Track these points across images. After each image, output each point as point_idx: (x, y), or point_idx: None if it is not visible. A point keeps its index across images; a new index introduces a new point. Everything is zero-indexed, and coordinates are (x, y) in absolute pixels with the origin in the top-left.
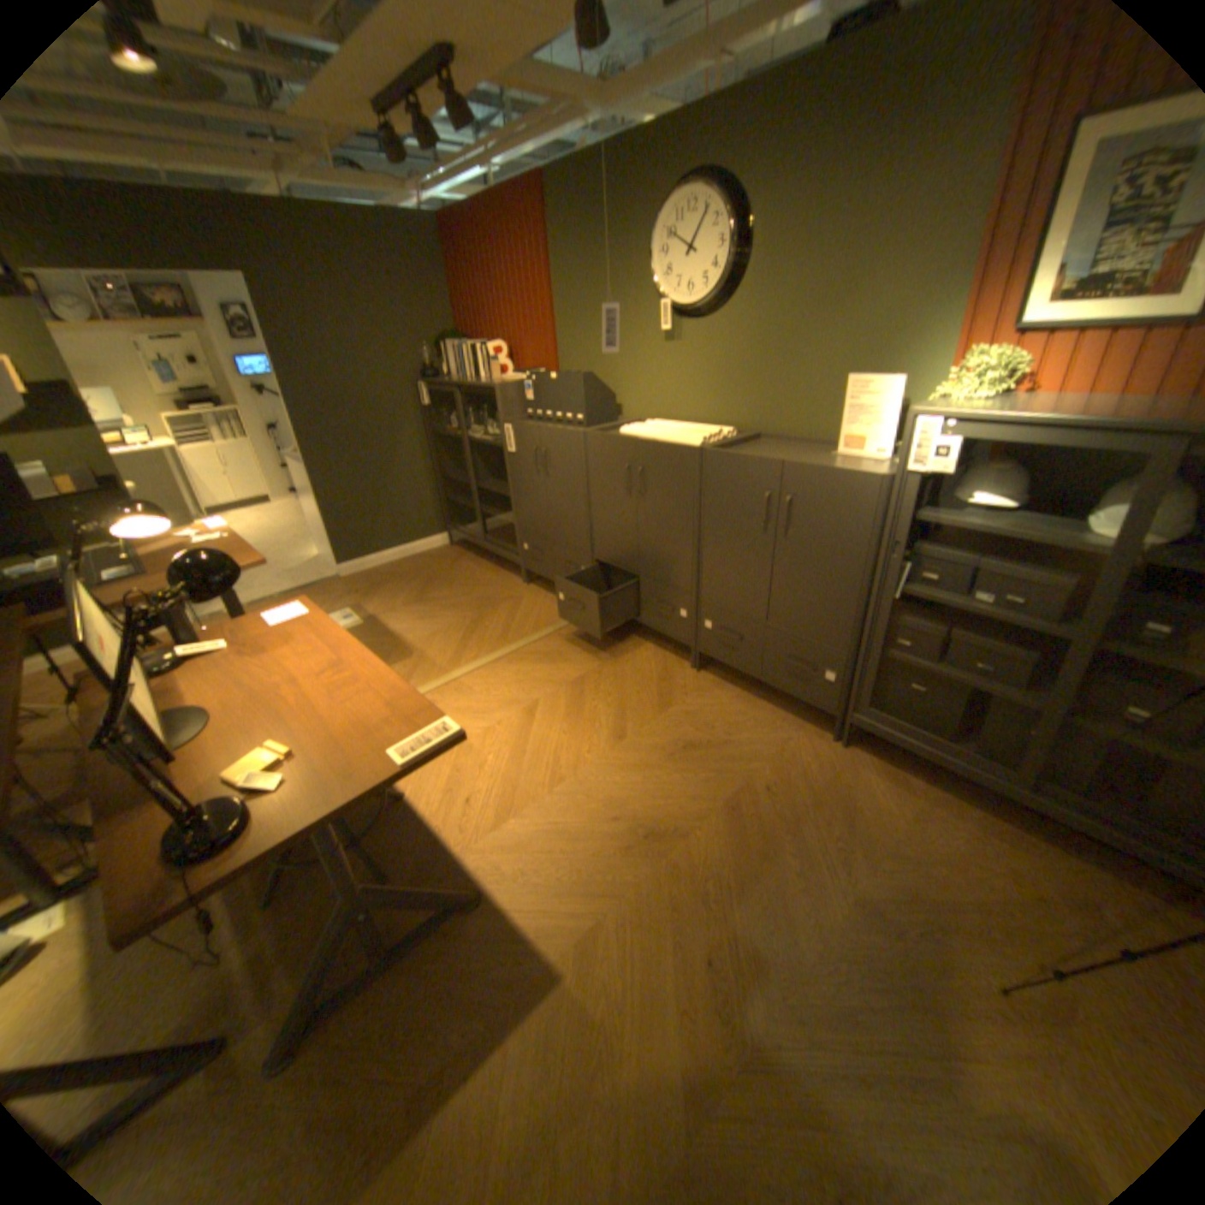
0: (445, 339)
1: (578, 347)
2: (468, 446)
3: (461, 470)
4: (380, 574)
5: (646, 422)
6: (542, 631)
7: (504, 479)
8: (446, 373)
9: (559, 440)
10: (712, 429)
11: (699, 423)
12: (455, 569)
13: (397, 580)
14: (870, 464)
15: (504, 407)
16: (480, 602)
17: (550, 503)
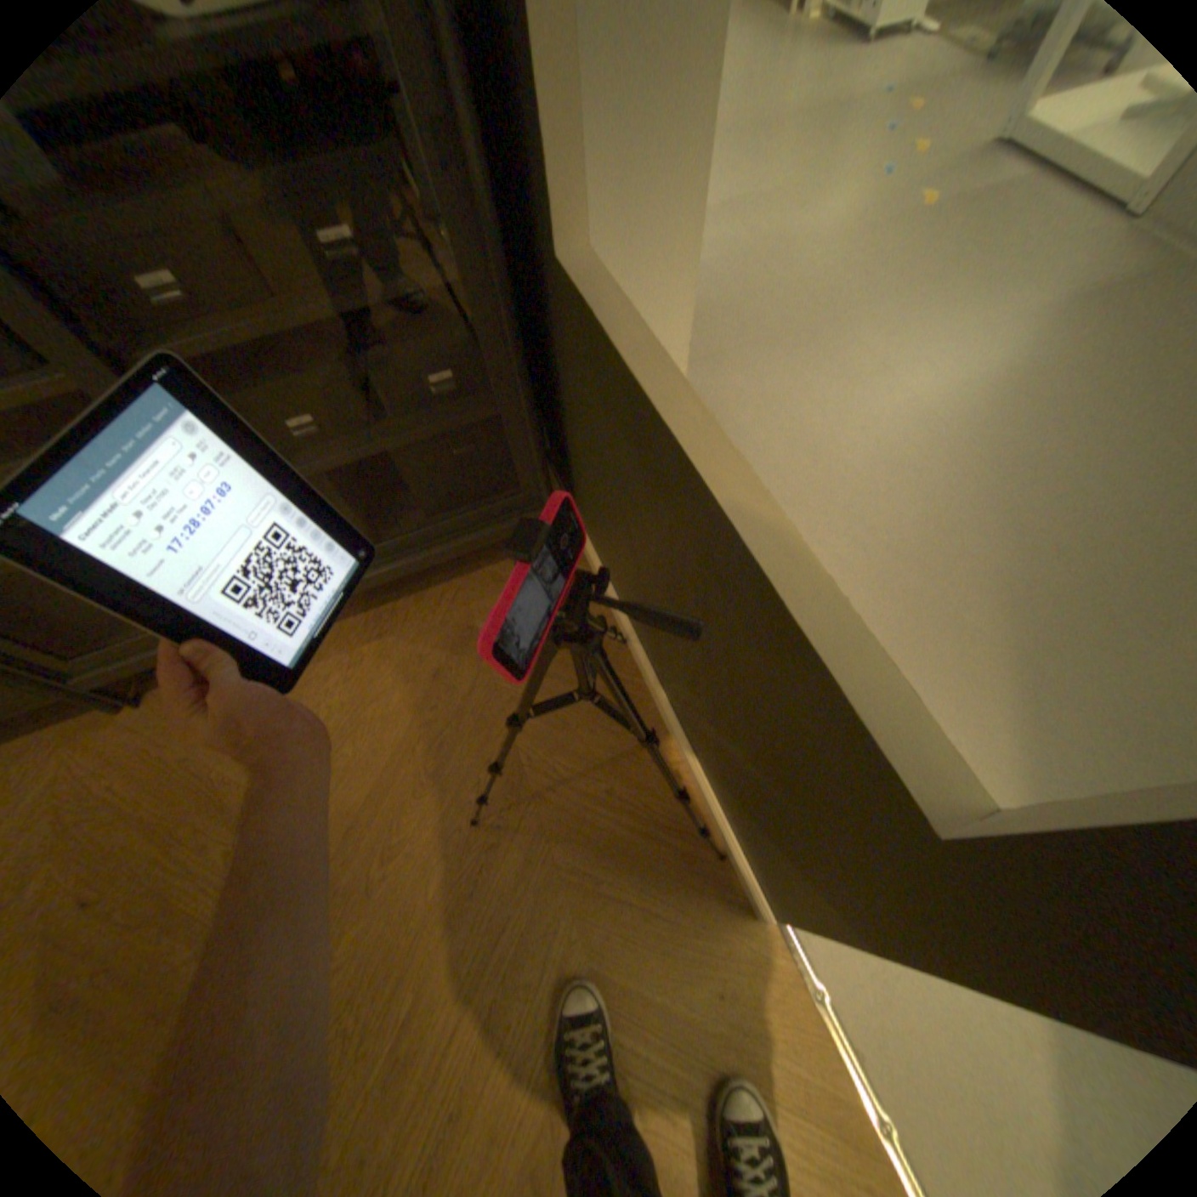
0: None
1: None
2: None
3: None
4: None
5: None
6: None
7: None
8: None
9: None
10: None
11: None
12: None
13: None
14: None
15: None
16: None
17: None
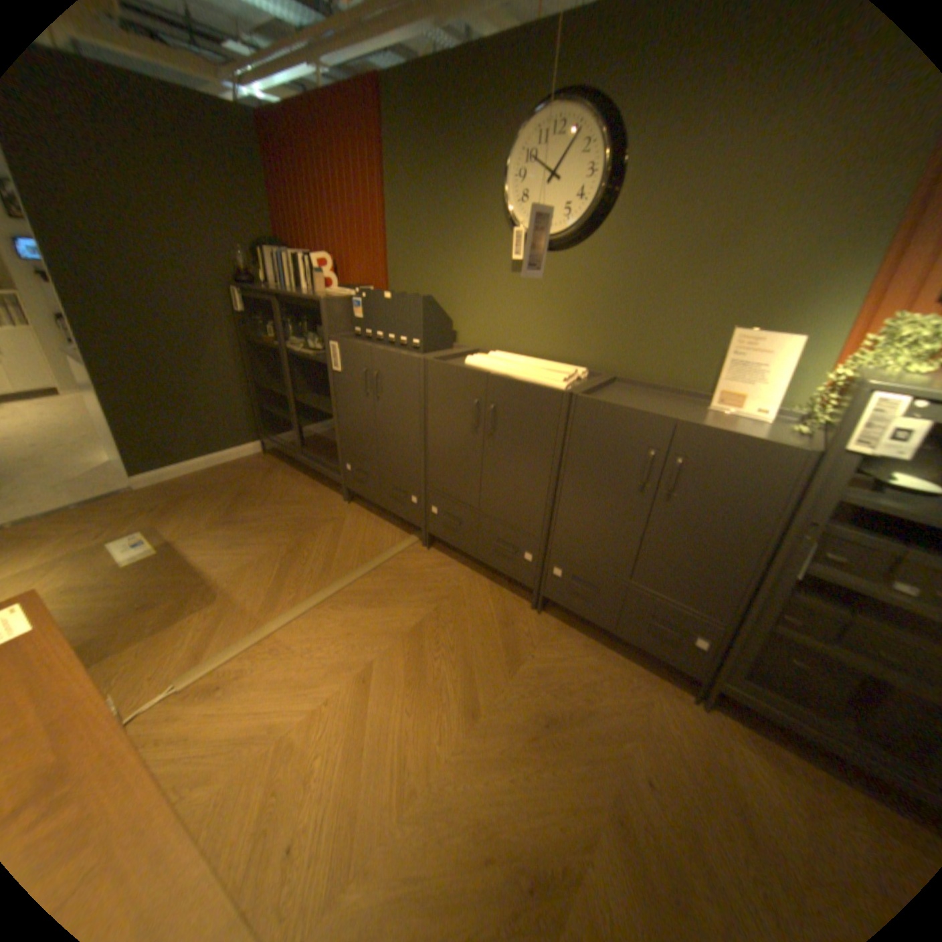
0: (262, 244)
1: (411, 268)
2: (286, 357)
3: (276, 379)
4: (182, 487)
5: (484, 351)
6: (368, 562)
7: (324, 392)
8: (262, 279)
9: (394, 364)
10: (566, 368)
11: (543, 358)
12: (269, 481)
13: (201, 494)
14: (752, 423)
15: (328, 322)
16: (297, 523)
17: (379, 427)
